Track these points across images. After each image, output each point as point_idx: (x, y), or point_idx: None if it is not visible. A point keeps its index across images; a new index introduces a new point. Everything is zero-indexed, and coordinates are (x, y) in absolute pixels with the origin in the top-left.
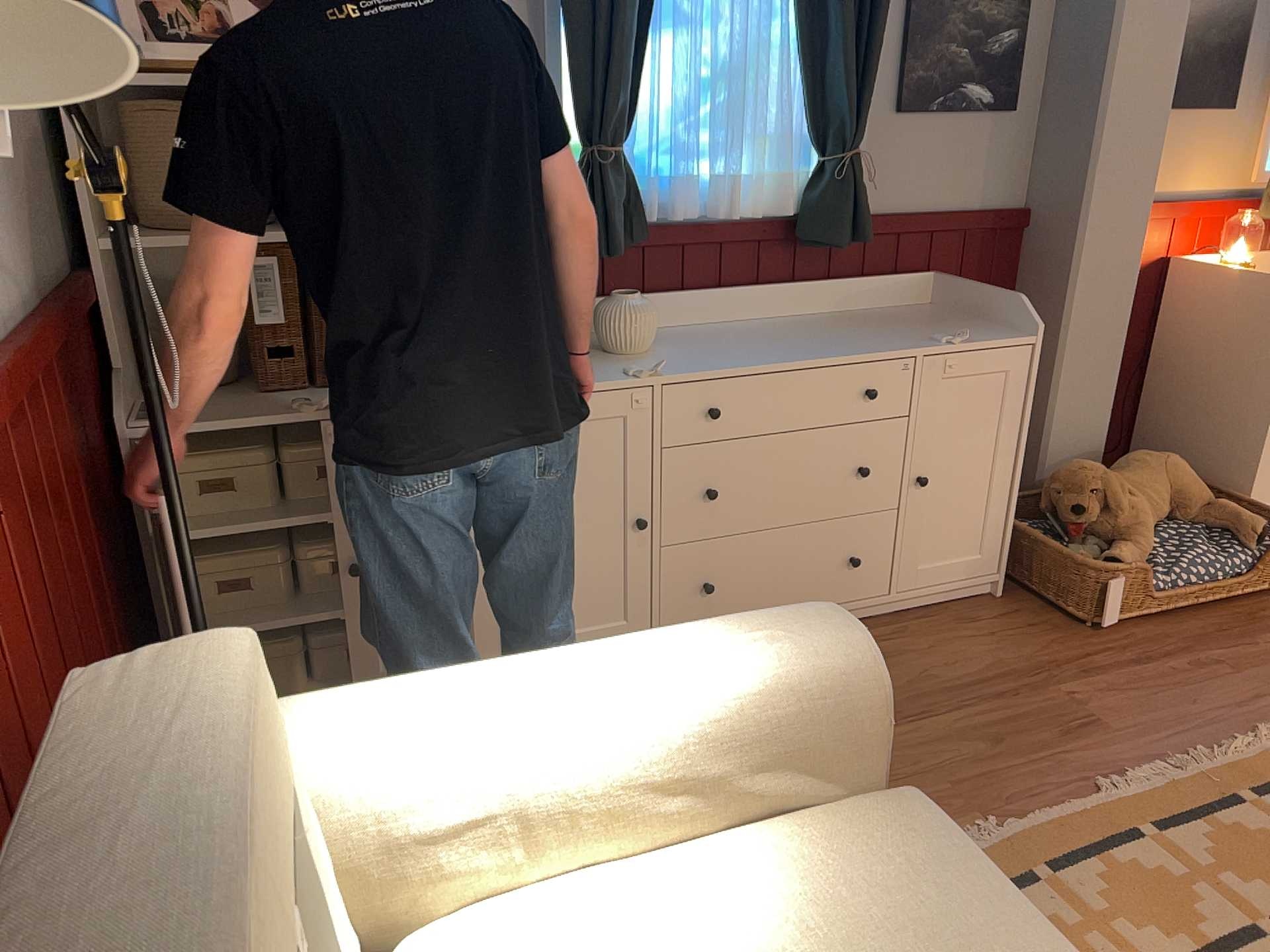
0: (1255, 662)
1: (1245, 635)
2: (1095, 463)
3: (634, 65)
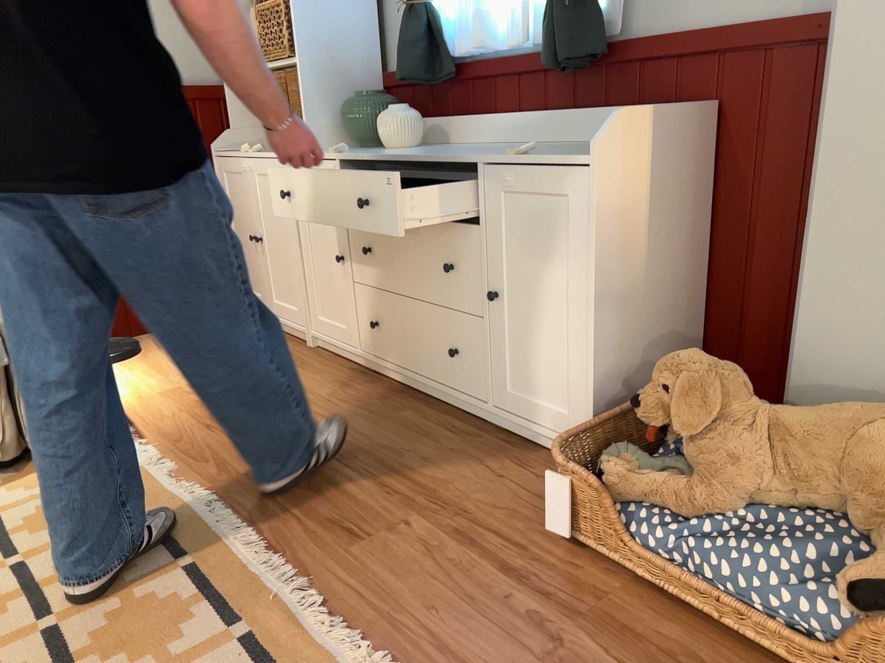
0: None
1: None
2: (716, 364)
3: None
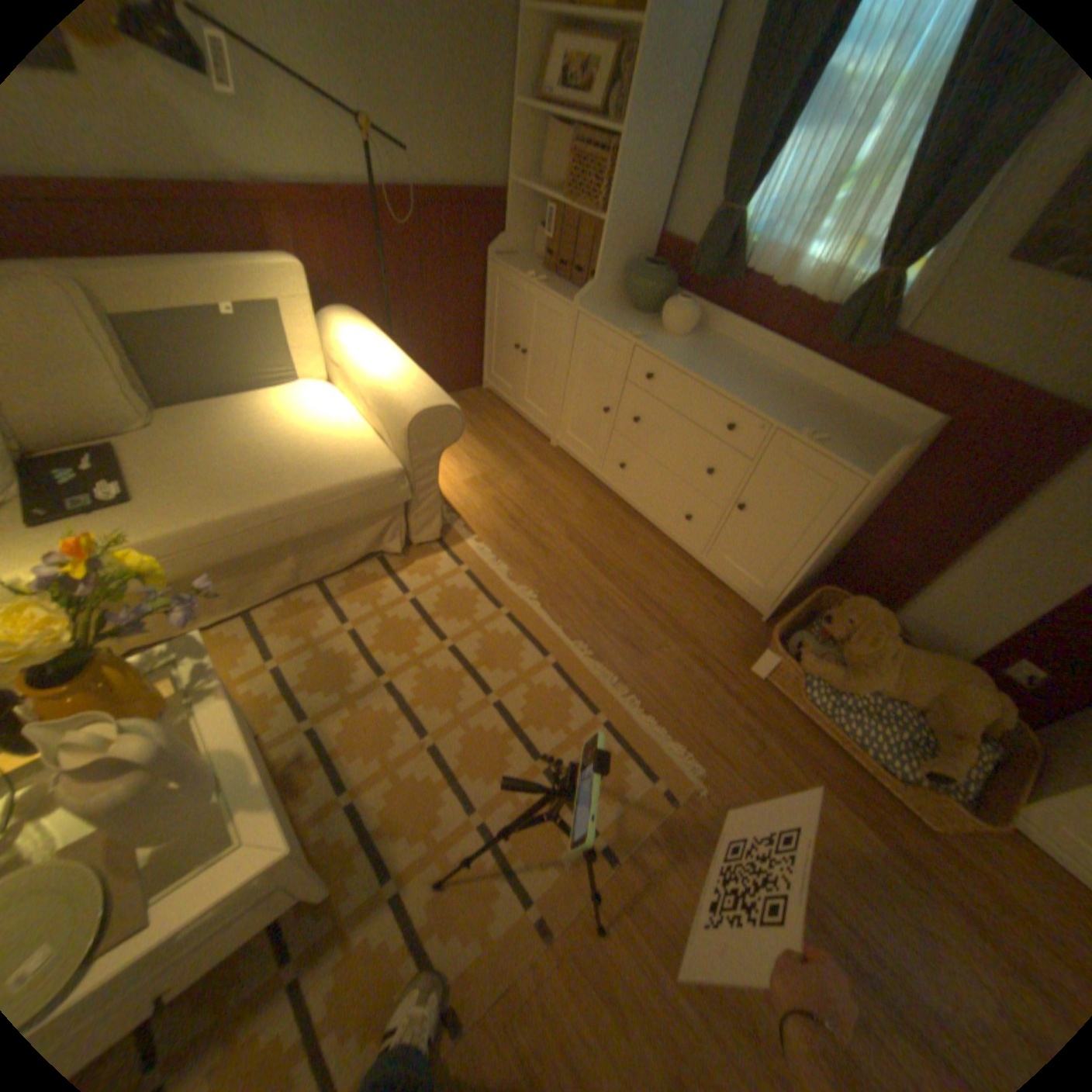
0: (777, 774)
1: (818, 779)
2: (885, 619)
3: (769, 150)
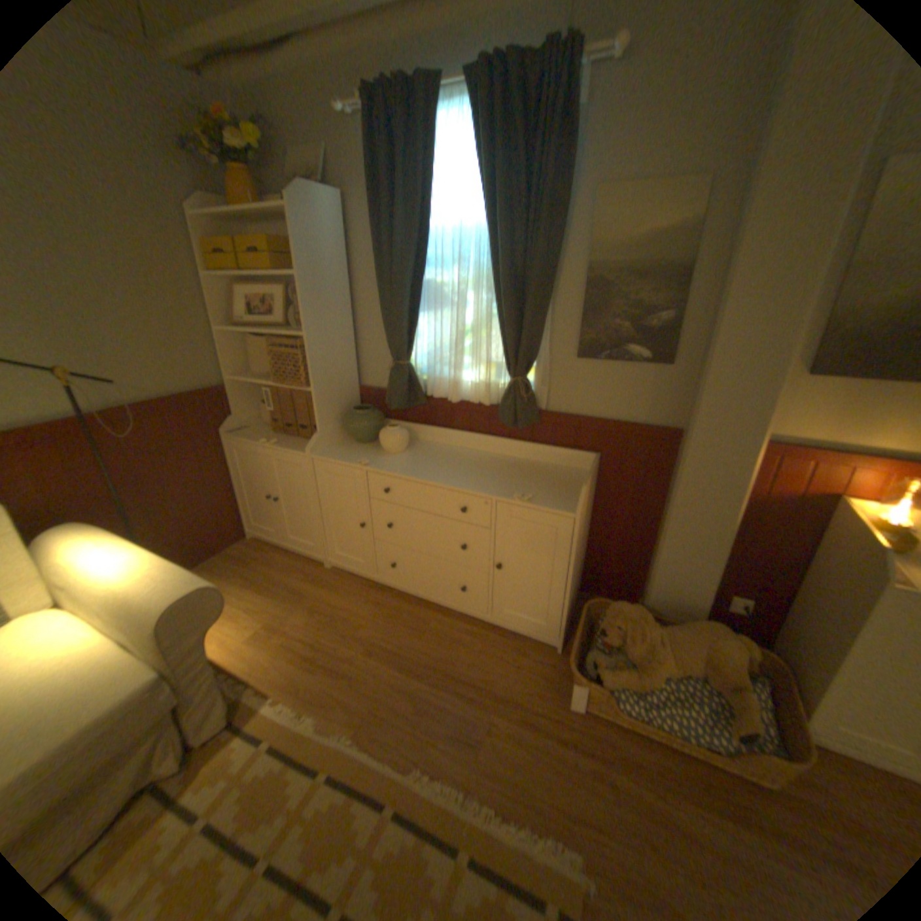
0: (639, 812)
1: (671, 794)
2: (639, 613)
3: (410, 326)
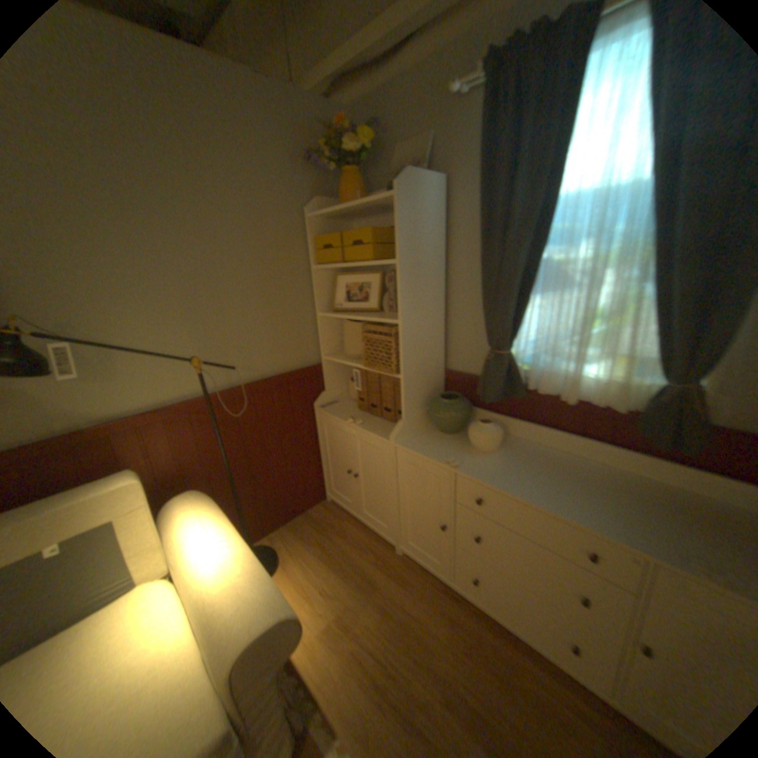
0: None
1: None
2: None
3: (519, 311)
